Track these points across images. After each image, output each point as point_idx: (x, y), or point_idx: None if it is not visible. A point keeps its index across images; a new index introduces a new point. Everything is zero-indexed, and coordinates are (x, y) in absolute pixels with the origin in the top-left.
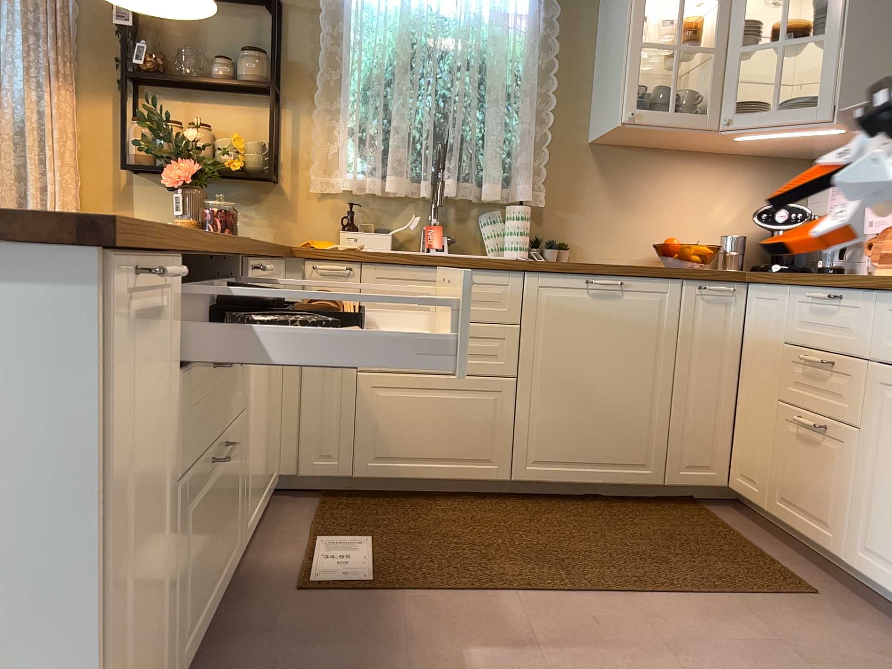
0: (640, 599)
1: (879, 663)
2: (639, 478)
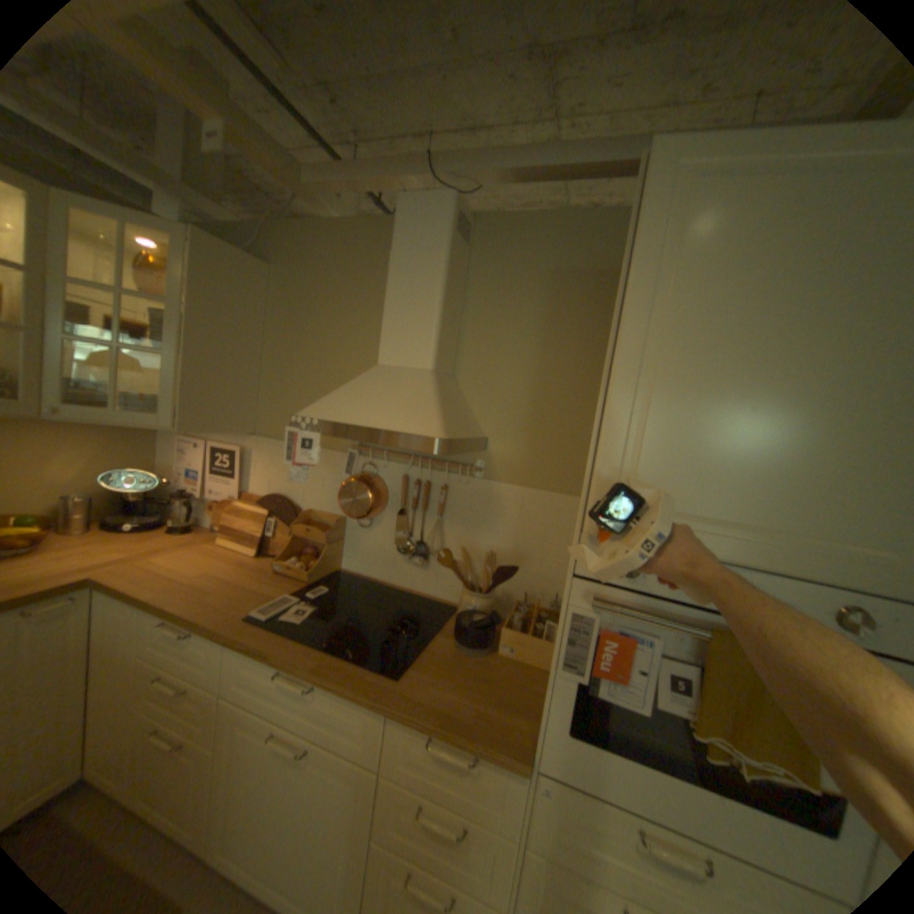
0: None
1: None
2: None
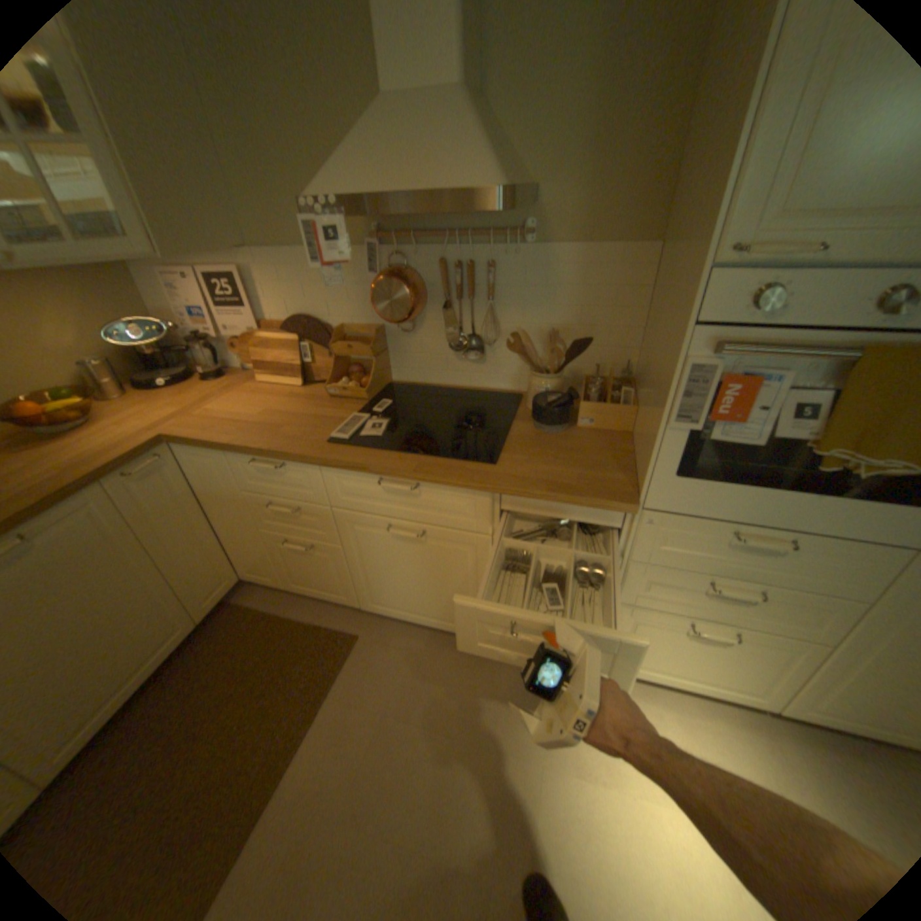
0: (284, 784)
1: (419, 669)
2: (173, 645)
